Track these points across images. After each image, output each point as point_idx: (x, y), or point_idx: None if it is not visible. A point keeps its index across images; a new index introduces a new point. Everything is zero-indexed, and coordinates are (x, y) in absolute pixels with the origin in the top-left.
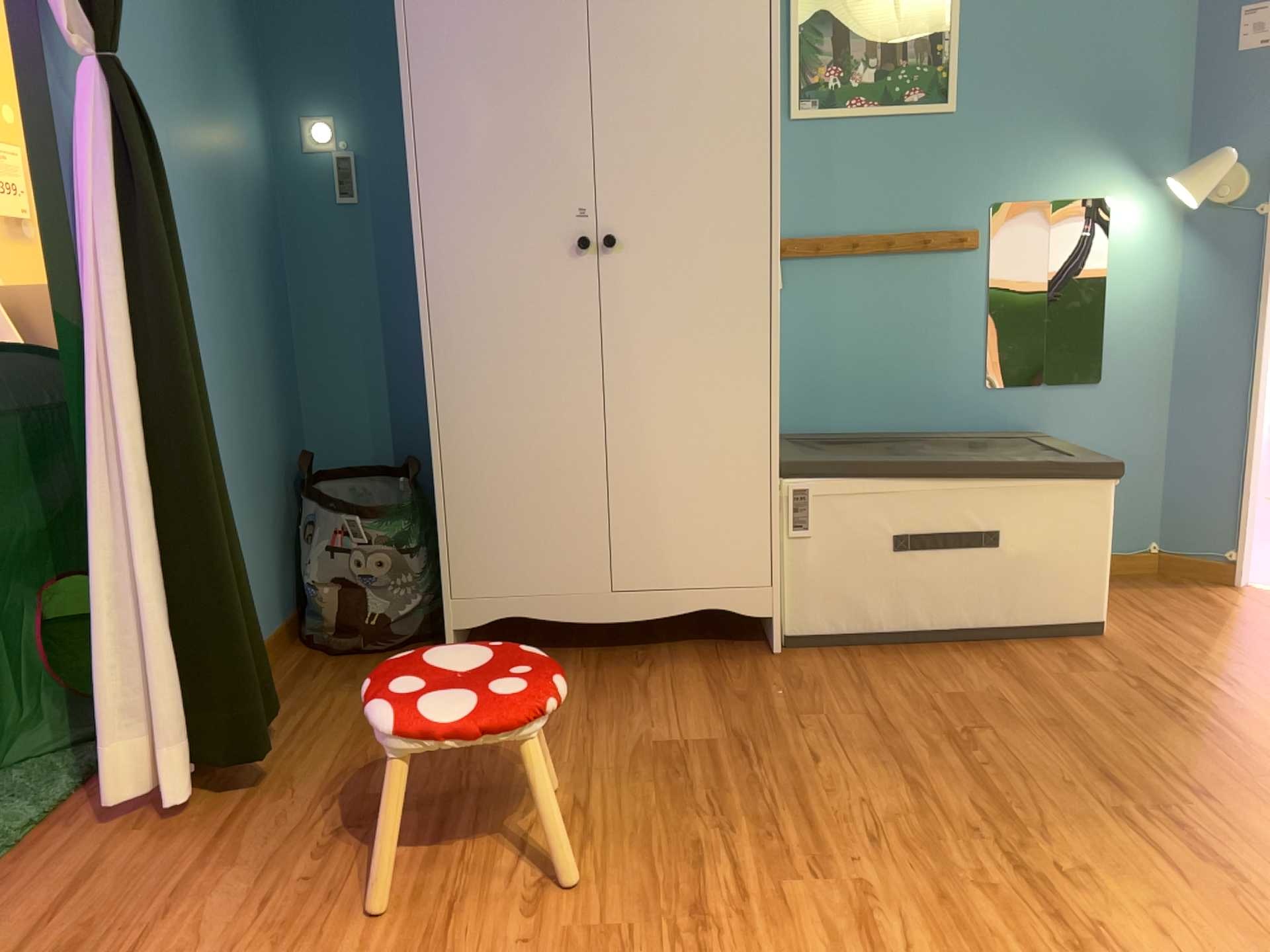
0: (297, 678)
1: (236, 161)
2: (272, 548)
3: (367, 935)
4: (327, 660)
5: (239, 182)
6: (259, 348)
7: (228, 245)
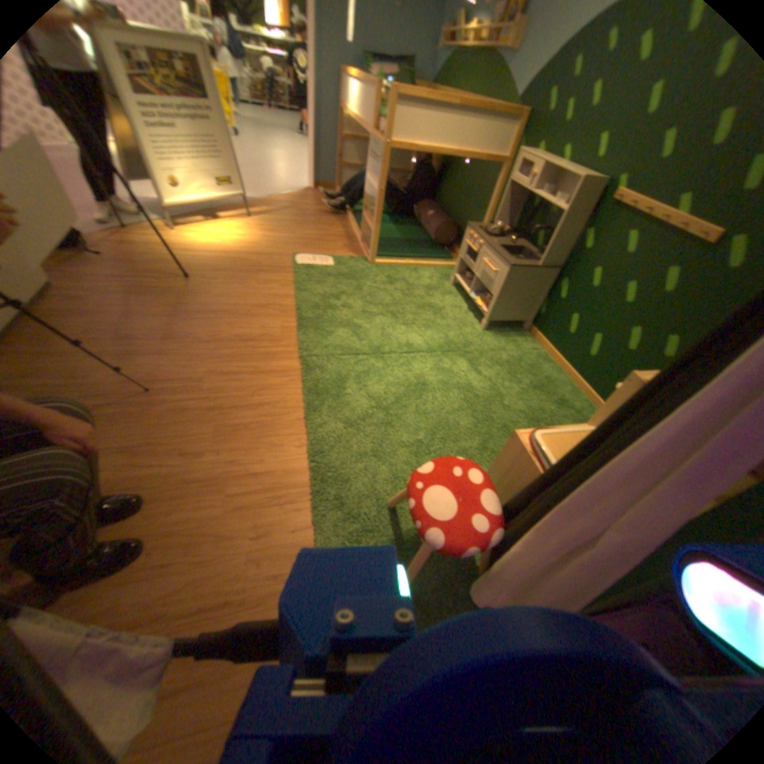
0: None
1: None
2: None
3: (199, 504)
4: None
5: None
6: None
7: None
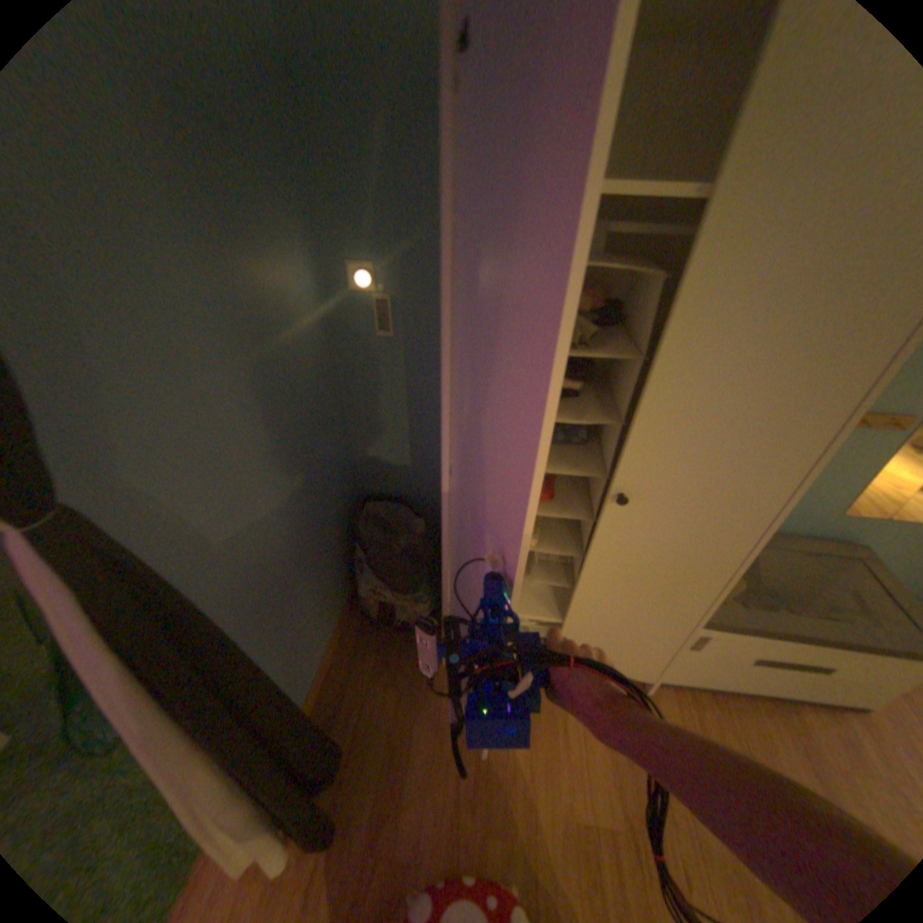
0: (355, 662)
1: (288, 332)
2: (337, 572)
3: None
4: (373, 638)
5: (292, 349)
6: (320, 463)
7: (287, 417)
